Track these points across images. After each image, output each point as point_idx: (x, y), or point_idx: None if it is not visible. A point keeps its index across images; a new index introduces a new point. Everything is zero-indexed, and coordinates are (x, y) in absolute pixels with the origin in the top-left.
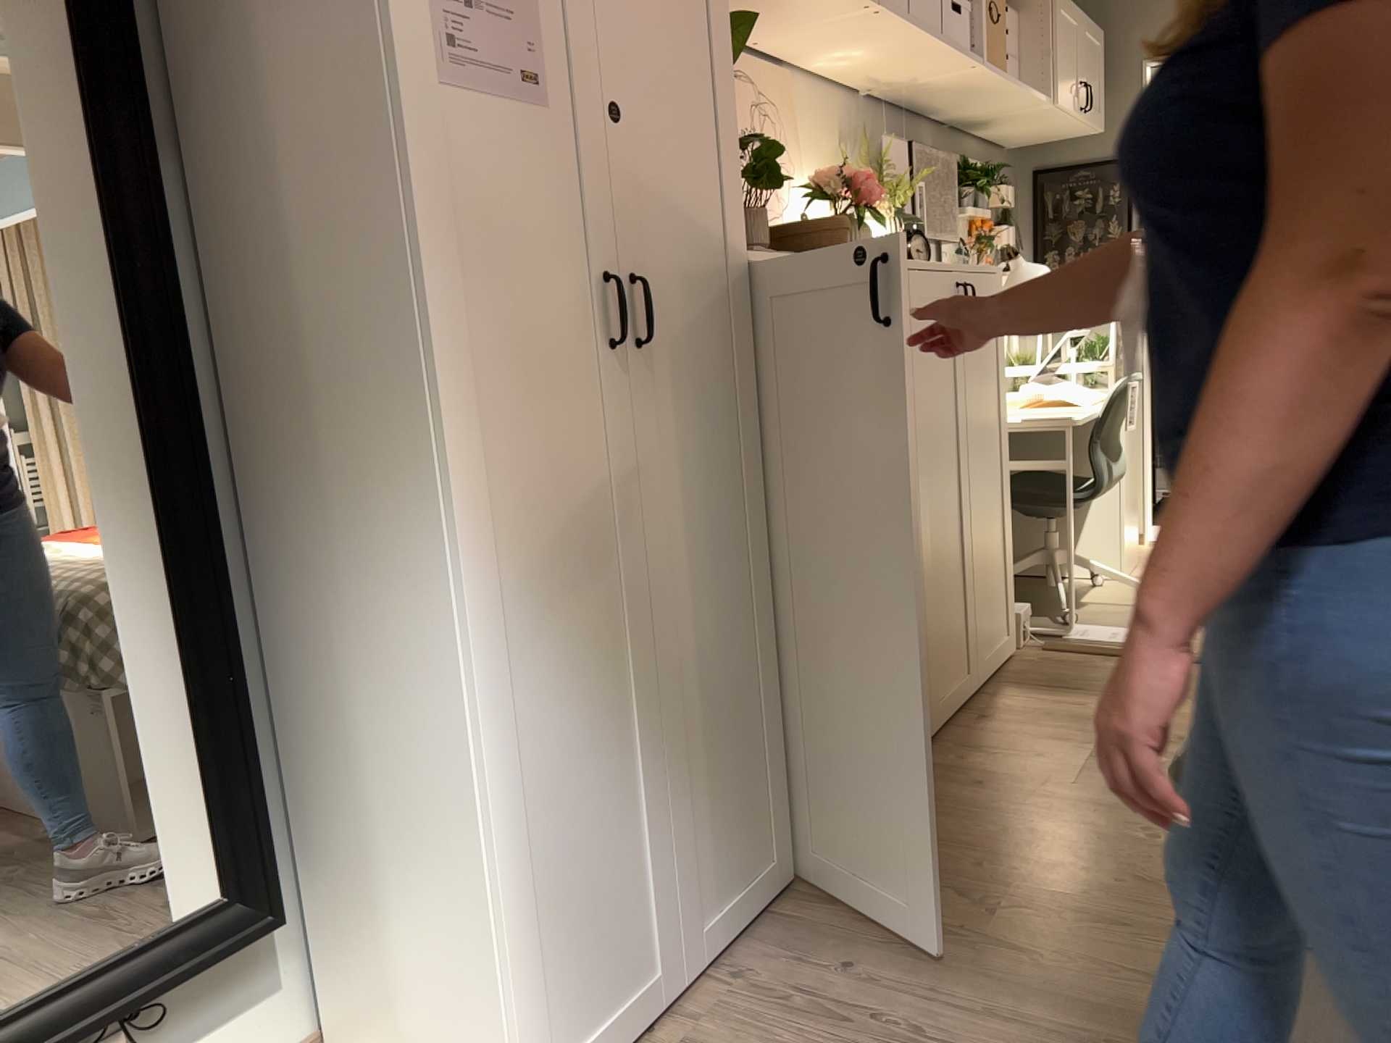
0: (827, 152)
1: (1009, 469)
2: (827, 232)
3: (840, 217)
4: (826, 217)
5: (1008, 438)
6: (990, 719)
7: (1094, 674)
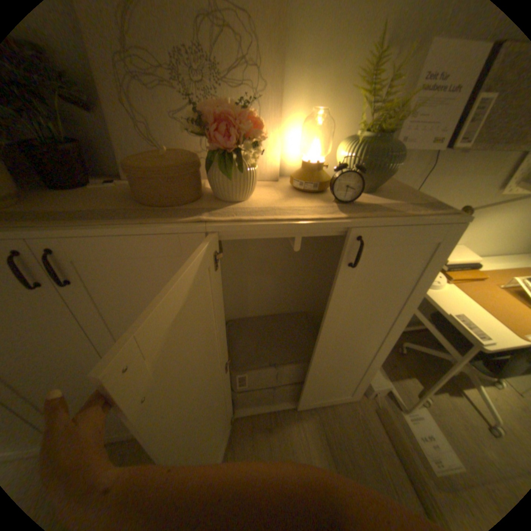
0: (357, 57)
1: (393, 342)
2: (134, 177)
3: (144, 165)
4: (132, 162)
5: (401, 328)
6: (268, 434)
7: (363, 458)
